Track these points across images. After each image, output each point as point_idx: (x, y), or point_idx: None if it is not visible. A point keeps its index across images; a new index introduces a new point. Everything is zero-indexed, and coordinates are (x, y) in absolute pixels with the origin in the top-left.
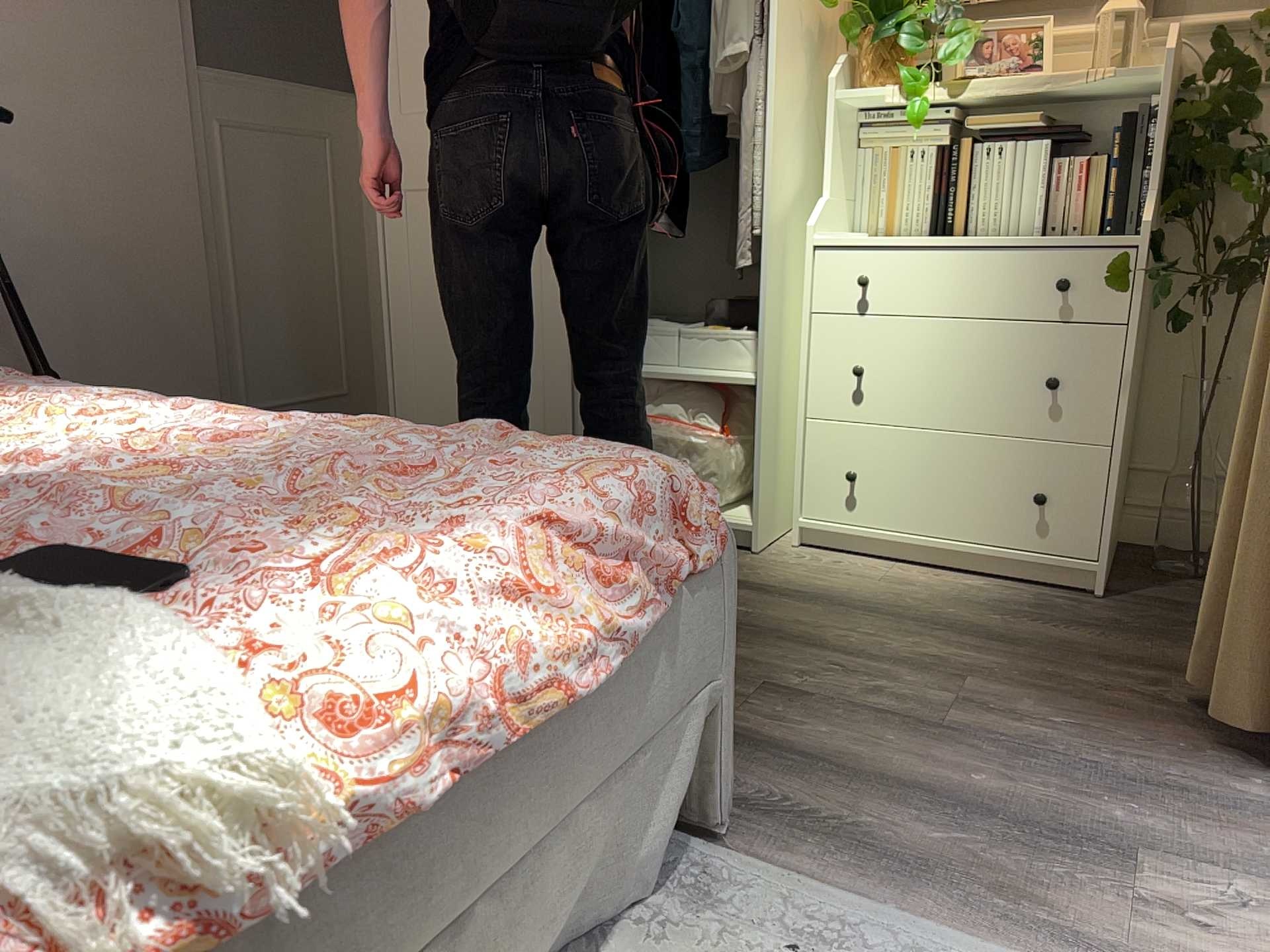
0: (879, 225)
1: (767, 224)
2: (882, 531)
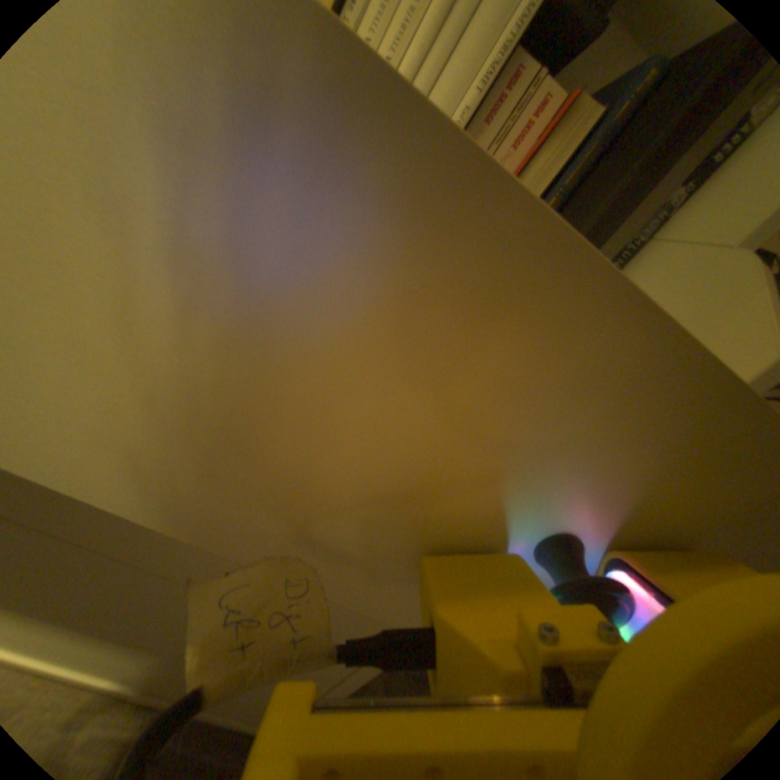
0: None
1: None
2: None
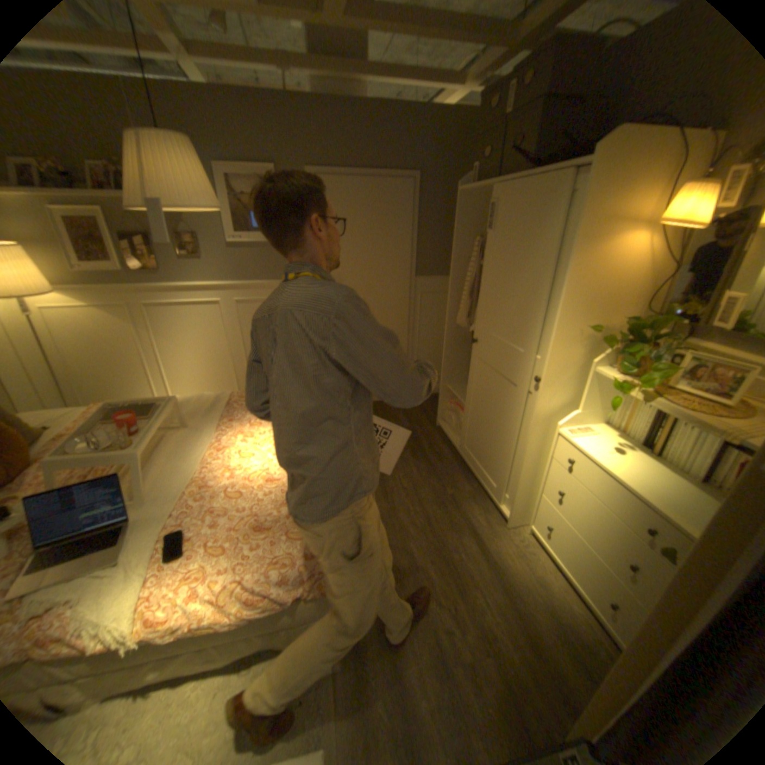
0: (622, 425)
1: (535, 419)
2: (556, 556)
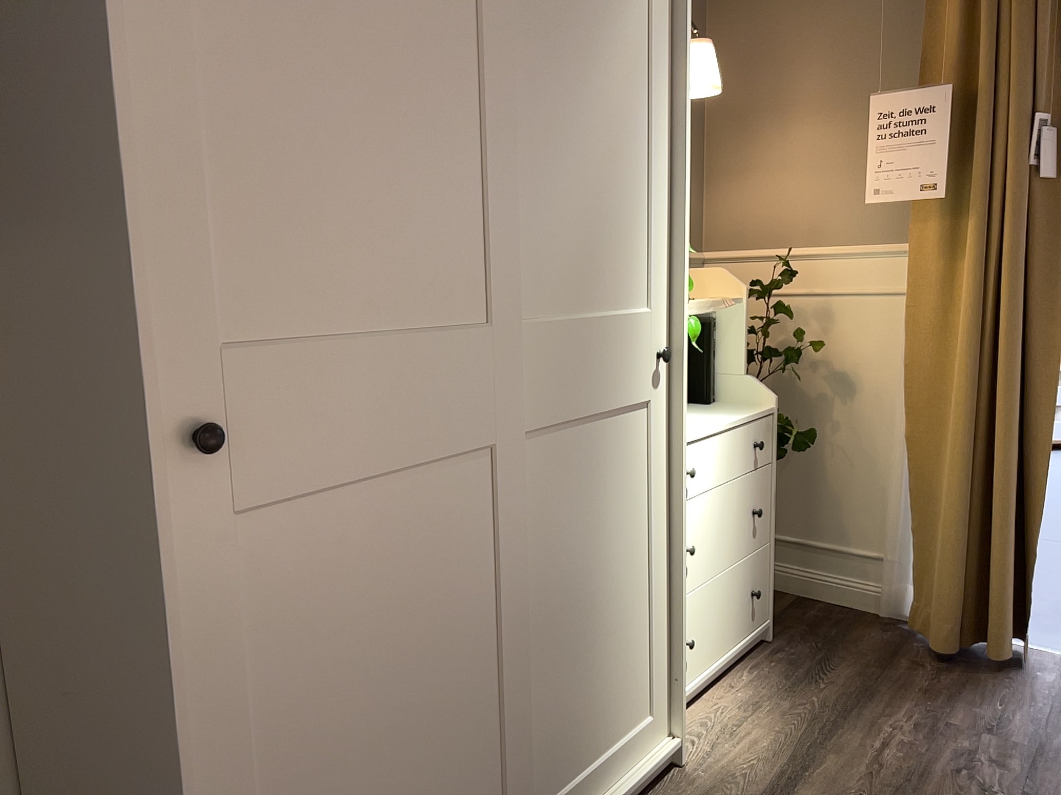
0: None
1: (683, 440)
2: (699, 677)
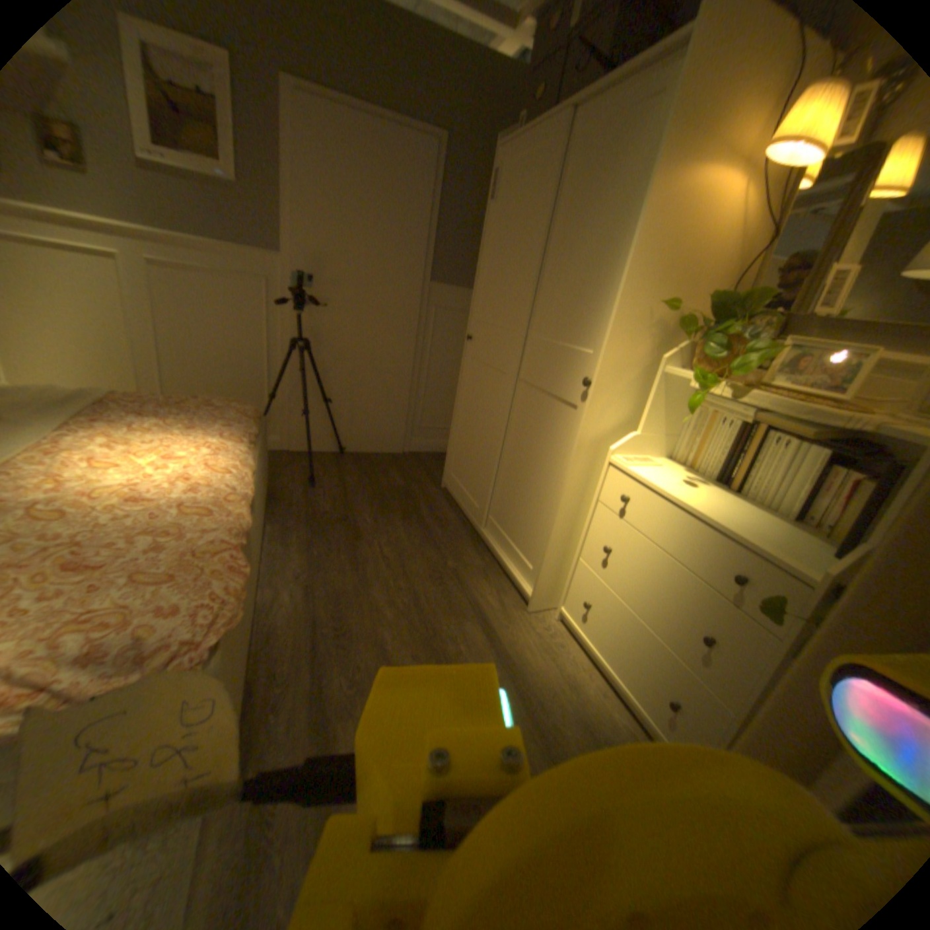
0: (688, 457)
1: (579, 440)
2: (592, 645)
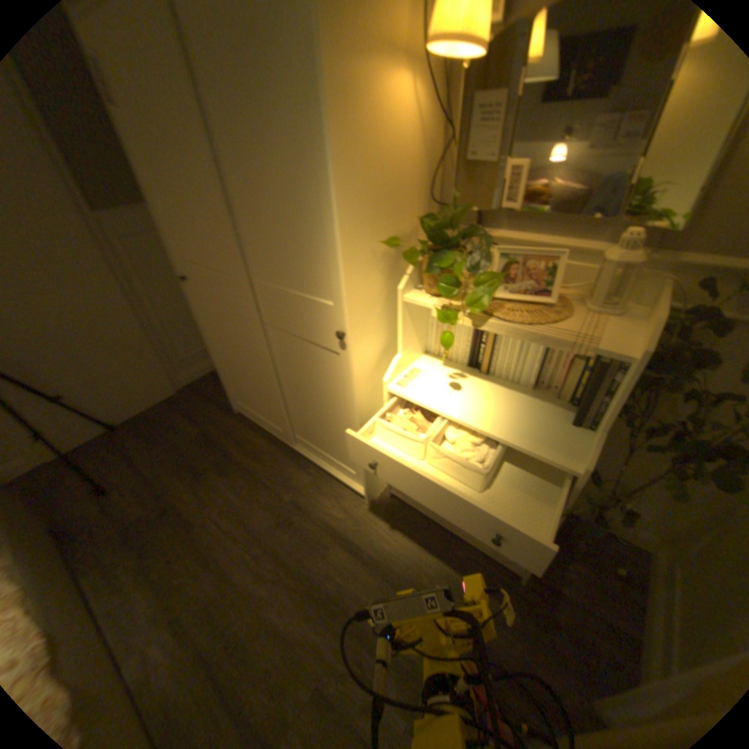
0: (439, 350)
1: (354, 386)
2: (423, 510)
